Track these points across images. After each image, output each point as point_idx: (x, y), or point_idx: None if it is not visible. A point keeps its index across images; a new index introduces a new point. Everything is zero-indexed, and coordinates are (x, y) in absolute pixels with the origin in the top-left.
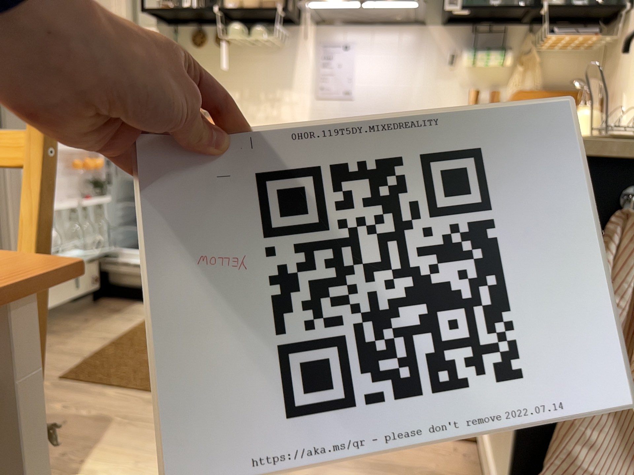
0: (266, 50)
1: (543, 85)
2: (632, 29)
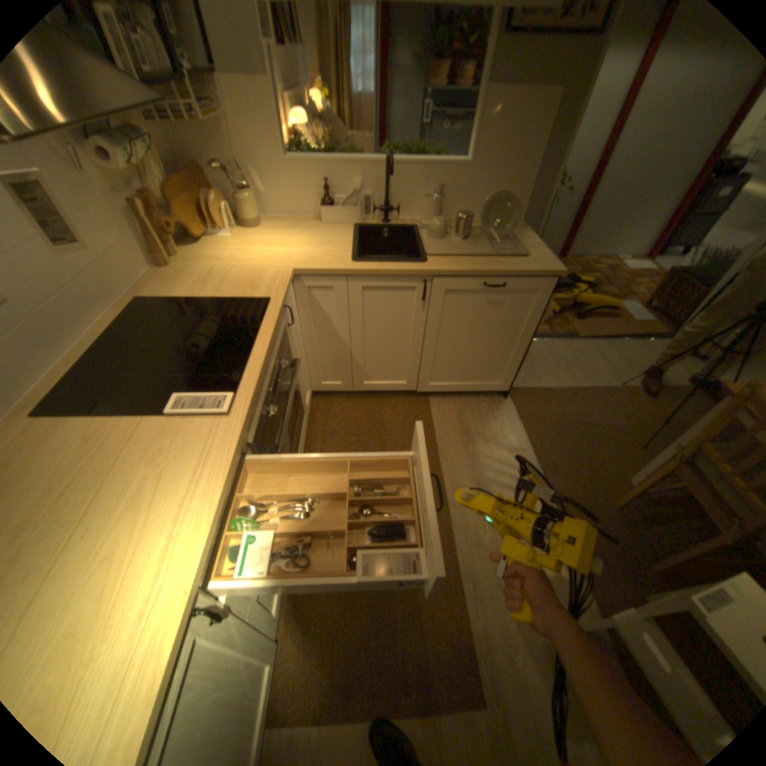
0: None
1: (156, 164)
2: (223, 98)
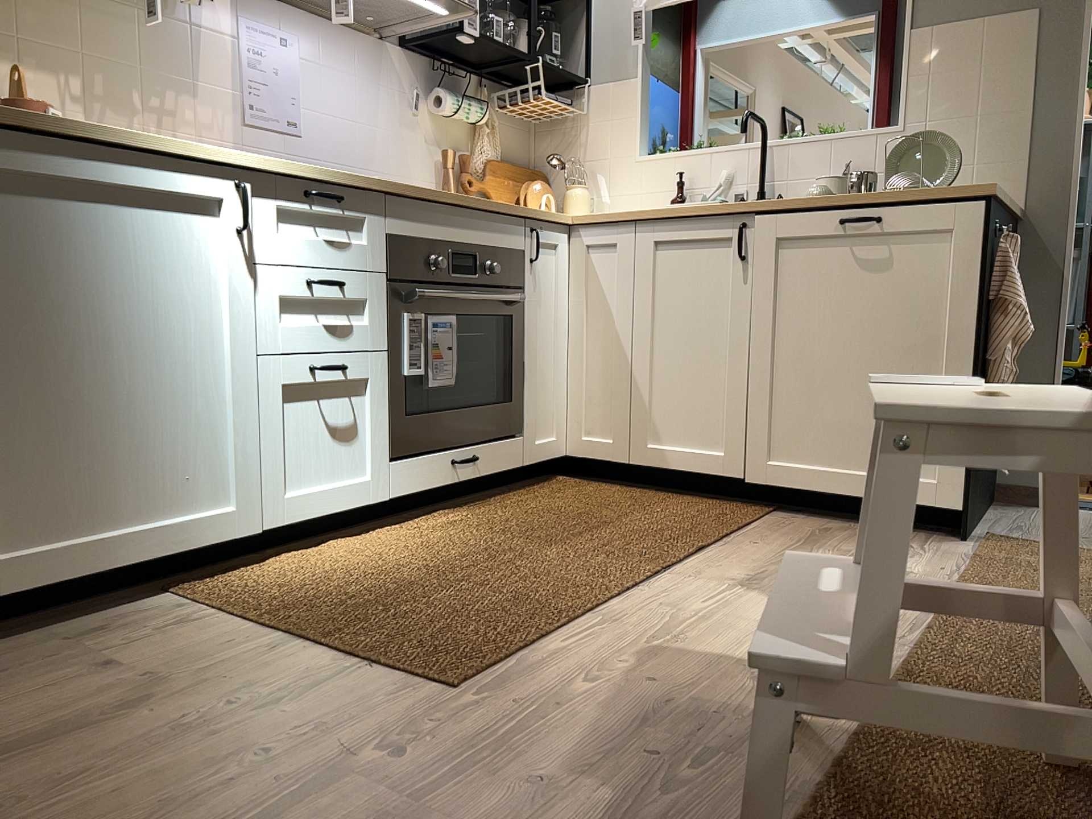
0: (145, 8)
1: (499, 157)
2: (593, 108)
